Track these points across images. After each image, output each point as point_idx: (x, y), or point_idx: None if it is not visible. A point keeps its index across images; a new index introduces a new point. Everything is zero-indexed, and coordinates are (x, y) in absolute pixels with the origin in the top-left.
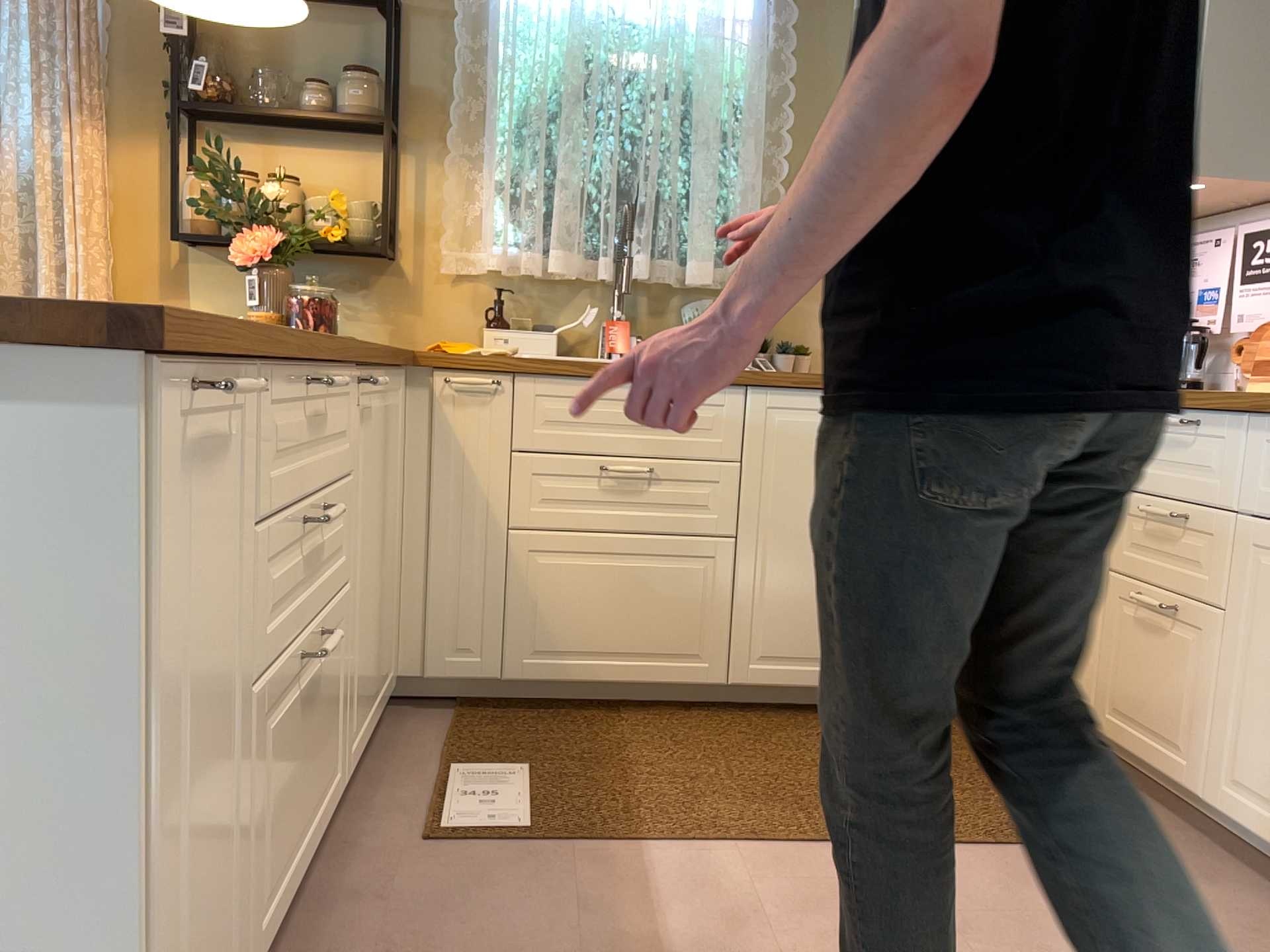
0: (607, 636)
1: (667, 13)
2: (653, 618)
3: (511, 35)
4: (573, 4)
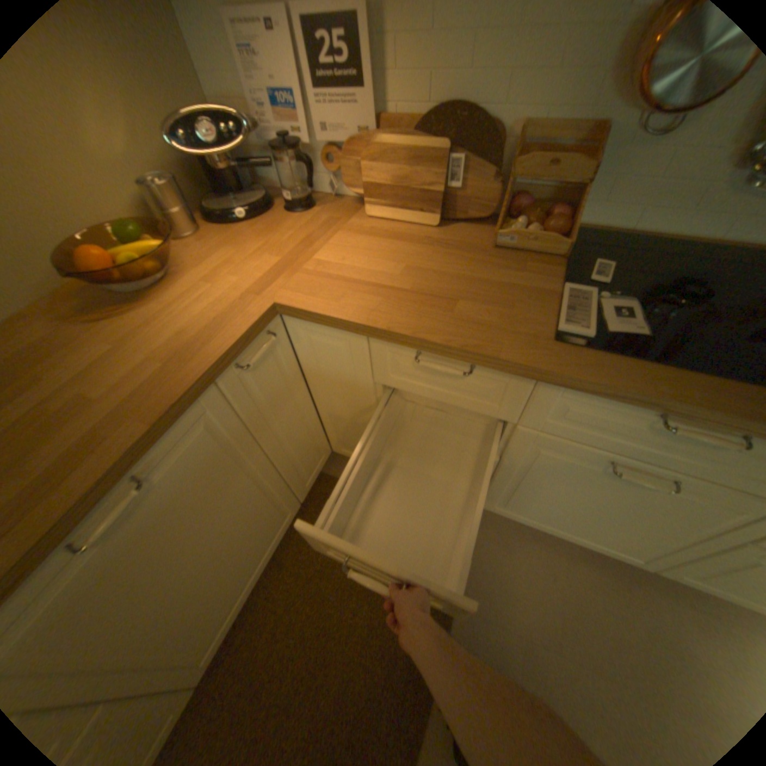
0: None
1: None
2: None
3: None
4: None
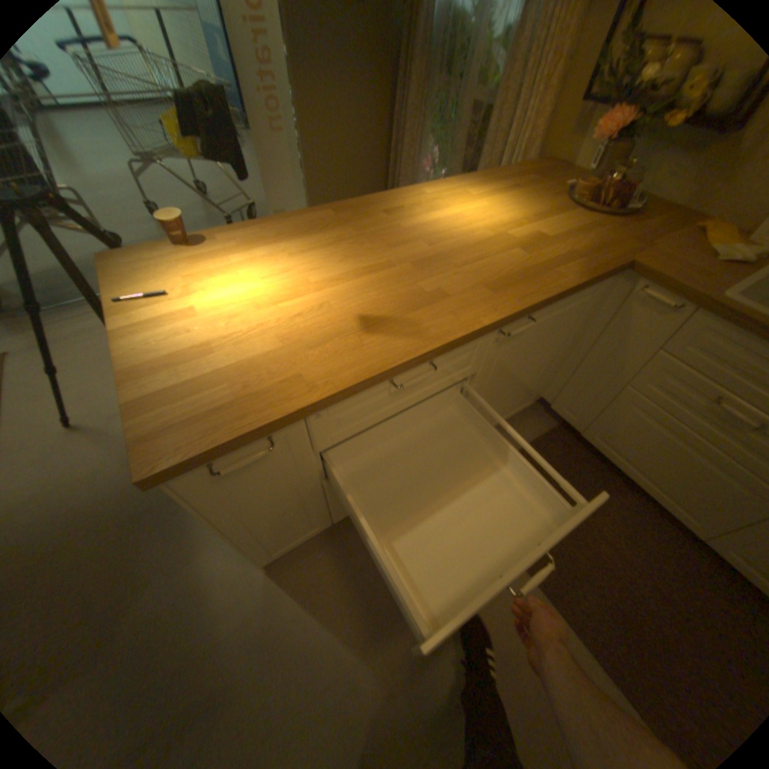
0: (648, 466)
1: None
2: (684, 483)
3: None
4: None
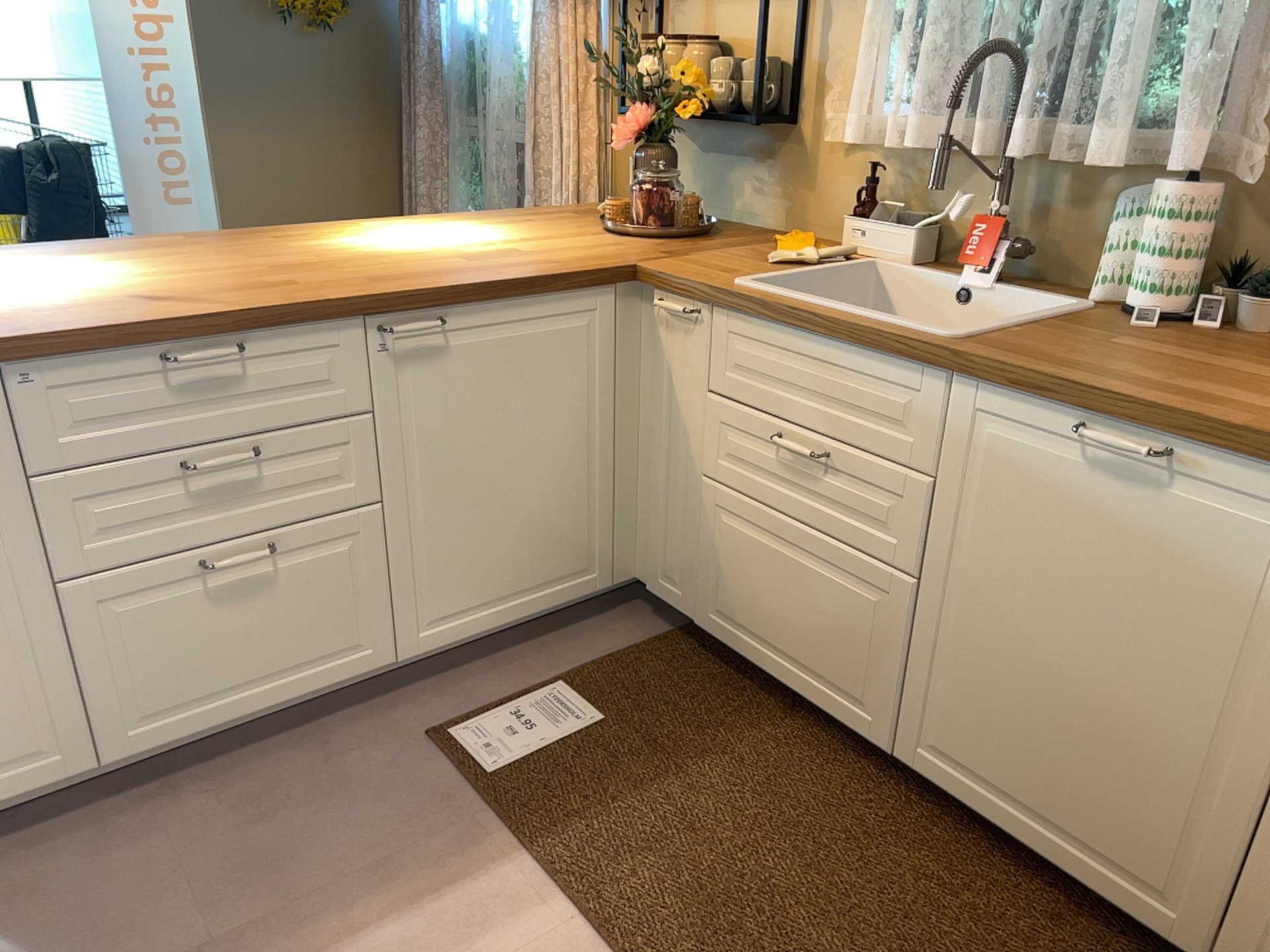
0: (776, 627)
1: None
2: (818, 632)
3: None
4: None
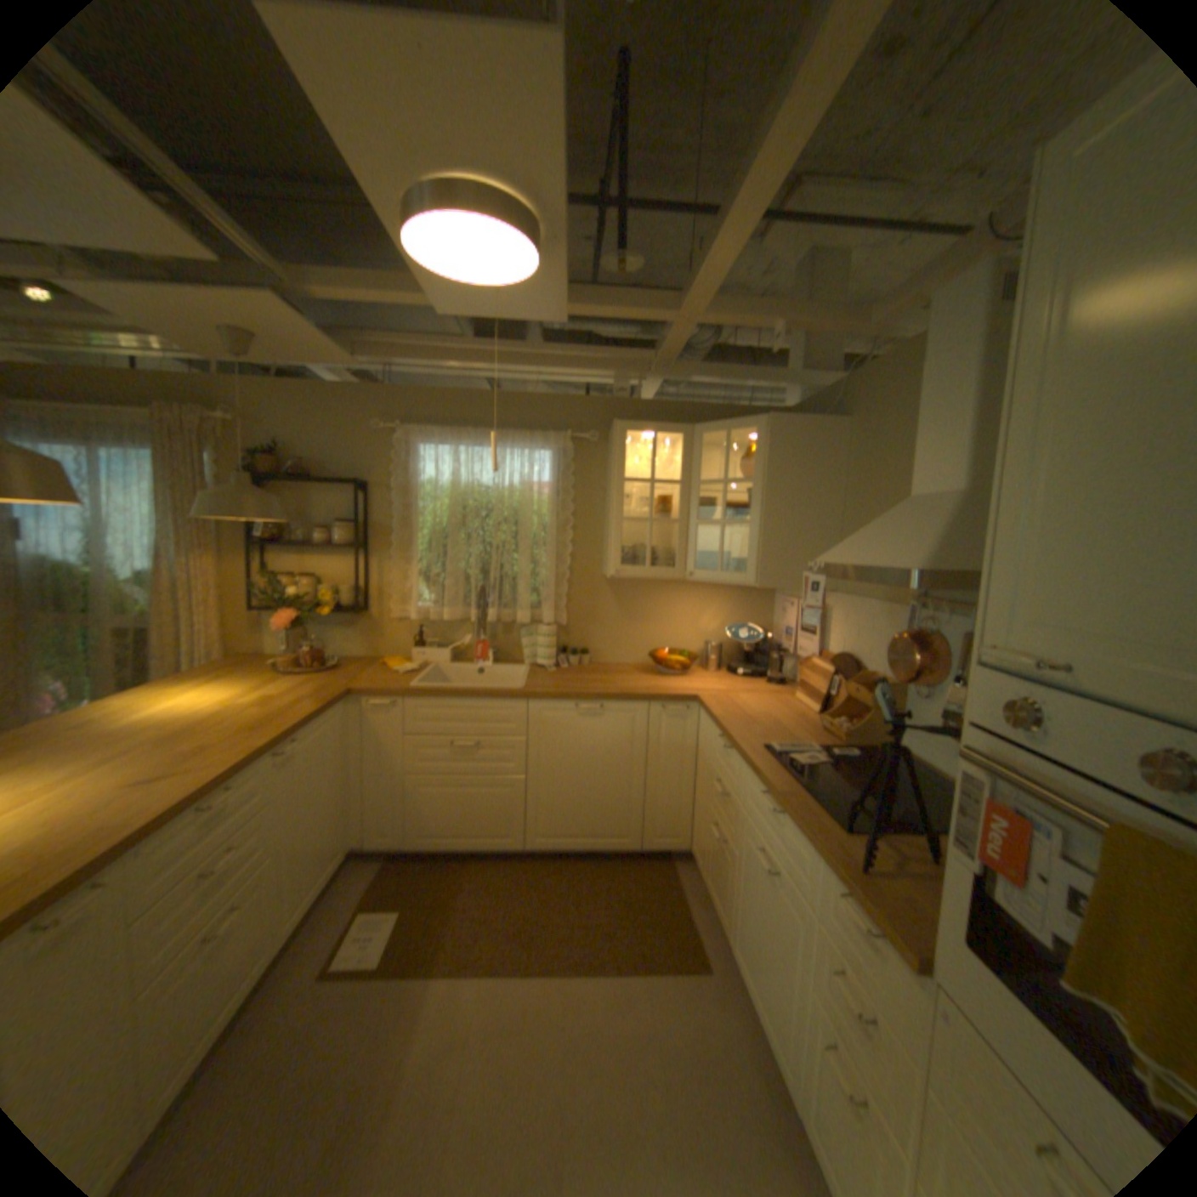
0: (459, 826)
1: (503, 484)
2: (483, 817)
3: (421, 498)
4: (453, 482)
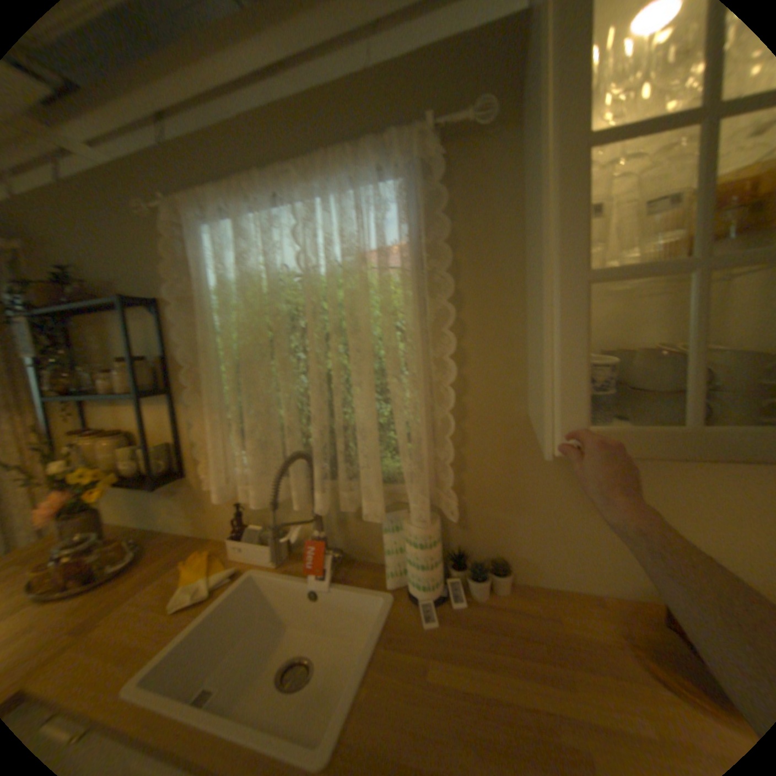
0: None
1: (314, 259)
2: None
3: (202, 309)
4: (237, 272)
